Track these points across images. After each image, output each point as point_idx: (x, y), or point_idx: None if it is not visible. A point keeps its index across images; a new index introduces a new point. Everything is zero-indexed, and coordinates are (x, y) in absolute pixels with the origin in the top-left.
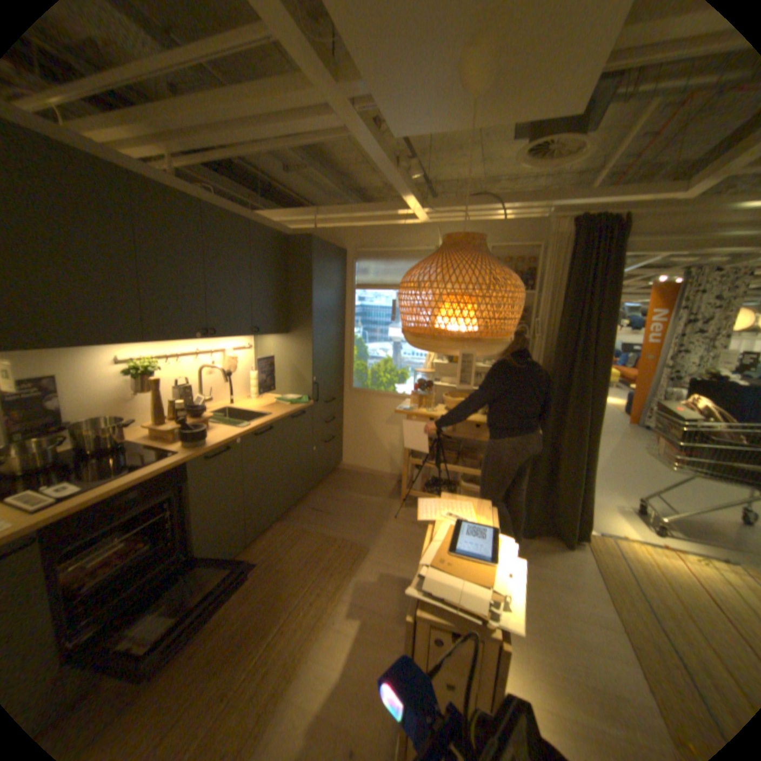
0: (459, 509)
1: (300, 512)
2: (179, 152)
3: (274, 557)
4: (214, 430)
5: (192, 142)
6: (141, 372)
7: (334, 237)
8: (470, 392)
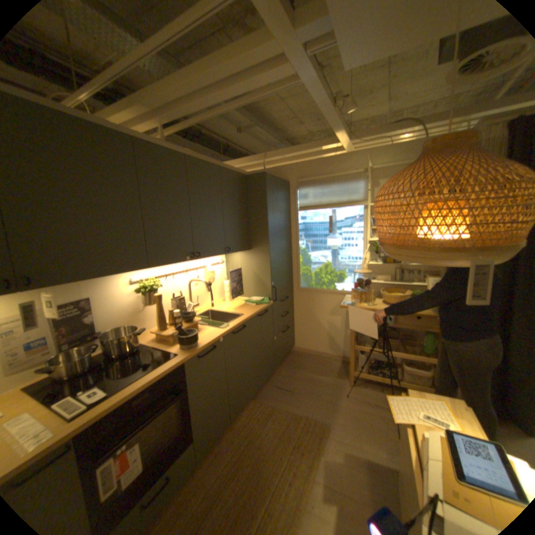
0: (433, 408)
1: (268, 389)
2: (168, 122)
3: (253, 432)
4: (202, 331)
5: (176, 111)
6: (148, 289)
7: (279, 172)
8: (403, 287)
